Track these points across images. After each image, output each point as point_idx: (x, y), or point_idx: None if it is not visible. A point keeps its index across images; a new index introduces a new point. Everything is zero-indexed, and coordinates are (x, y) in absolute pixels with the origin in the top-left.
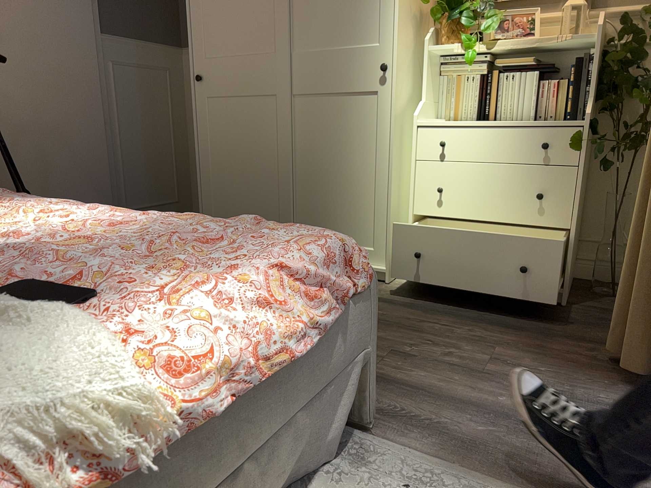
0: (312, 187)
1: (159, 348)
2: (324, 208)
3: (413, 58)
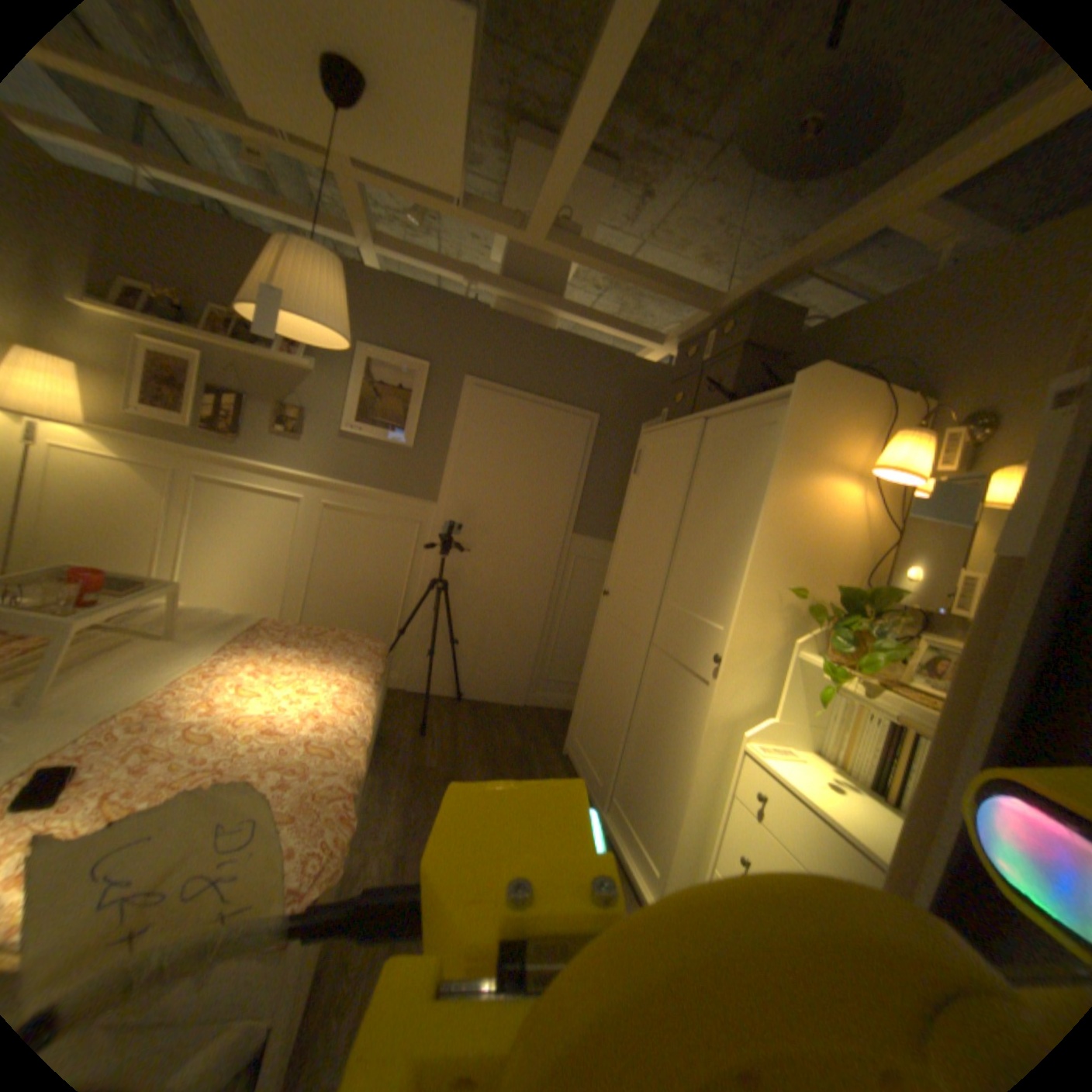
0: (638, 750)
1: None
2: (639, 782)
3: (781, 658)
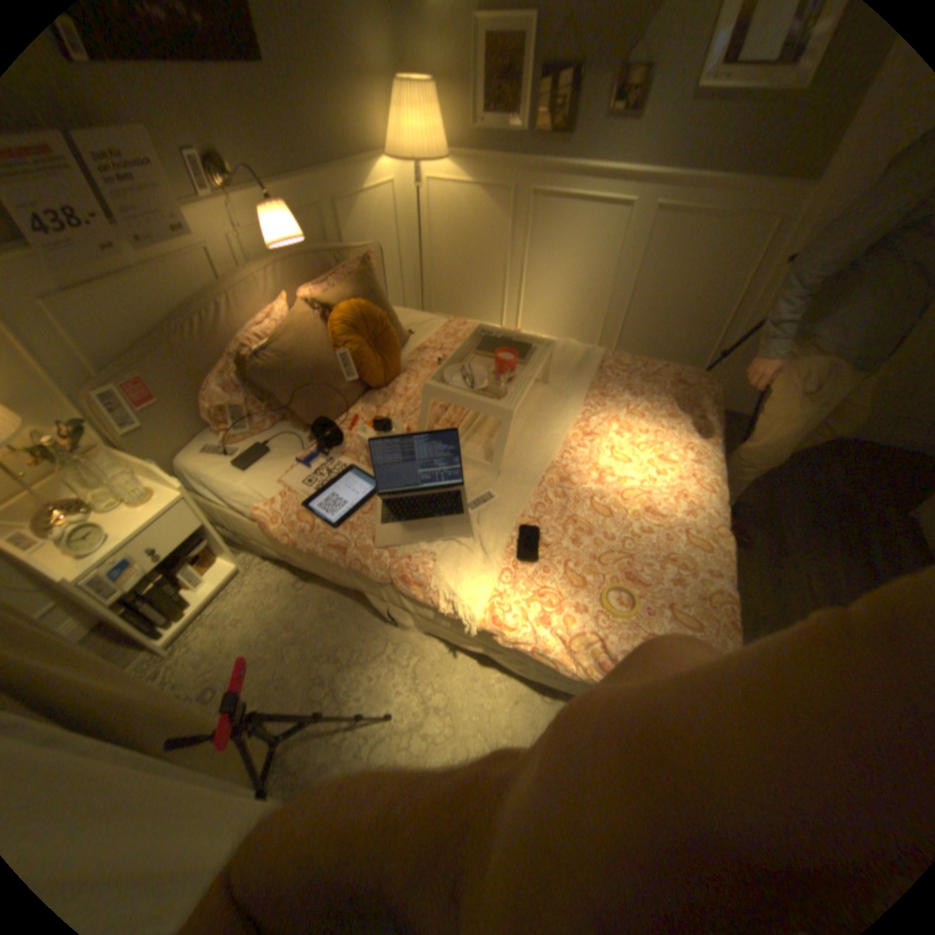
0: None
1: (512, 611)
2: None
3: None
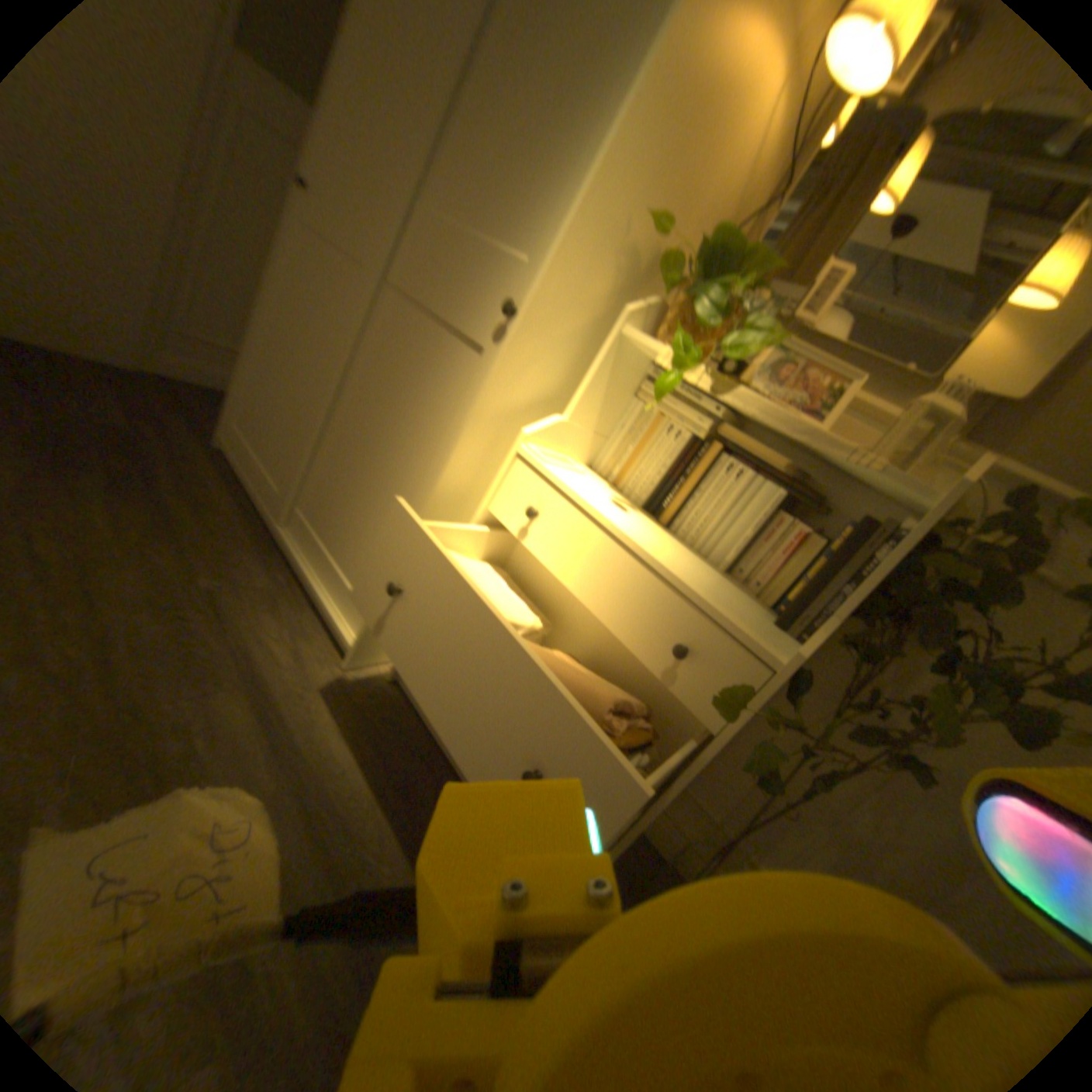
0: (345, 449)
1: None
2: (343, 492)
3: (592, 333)
